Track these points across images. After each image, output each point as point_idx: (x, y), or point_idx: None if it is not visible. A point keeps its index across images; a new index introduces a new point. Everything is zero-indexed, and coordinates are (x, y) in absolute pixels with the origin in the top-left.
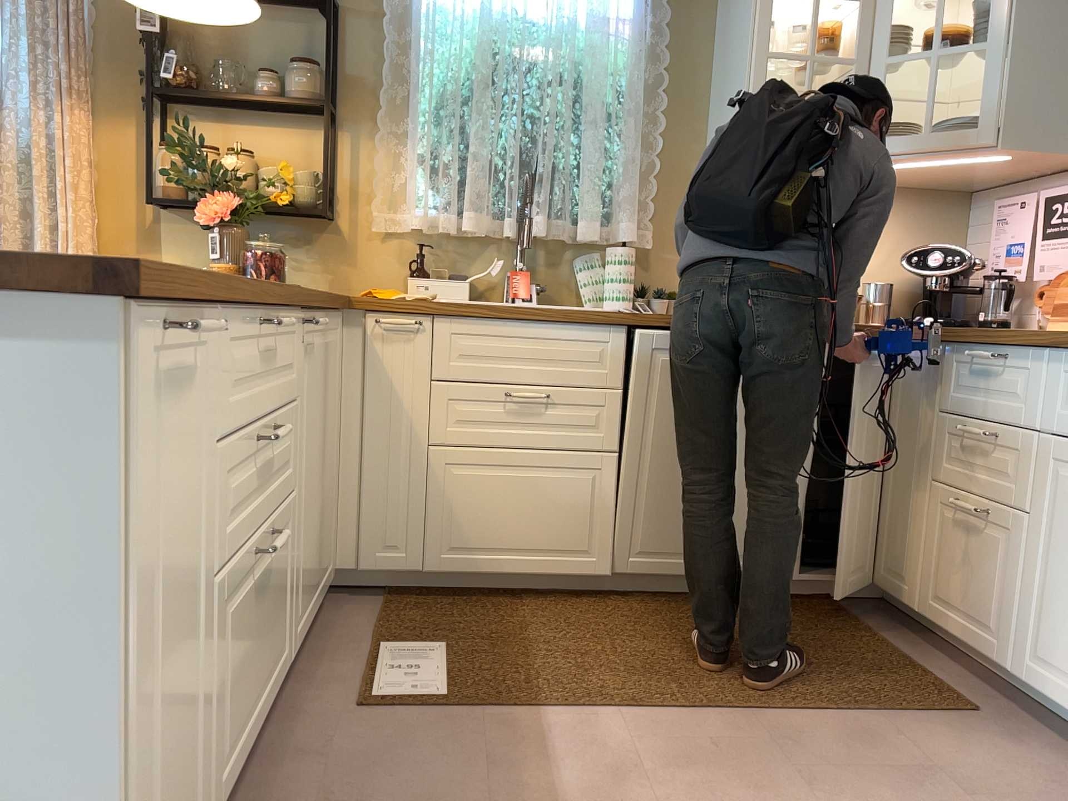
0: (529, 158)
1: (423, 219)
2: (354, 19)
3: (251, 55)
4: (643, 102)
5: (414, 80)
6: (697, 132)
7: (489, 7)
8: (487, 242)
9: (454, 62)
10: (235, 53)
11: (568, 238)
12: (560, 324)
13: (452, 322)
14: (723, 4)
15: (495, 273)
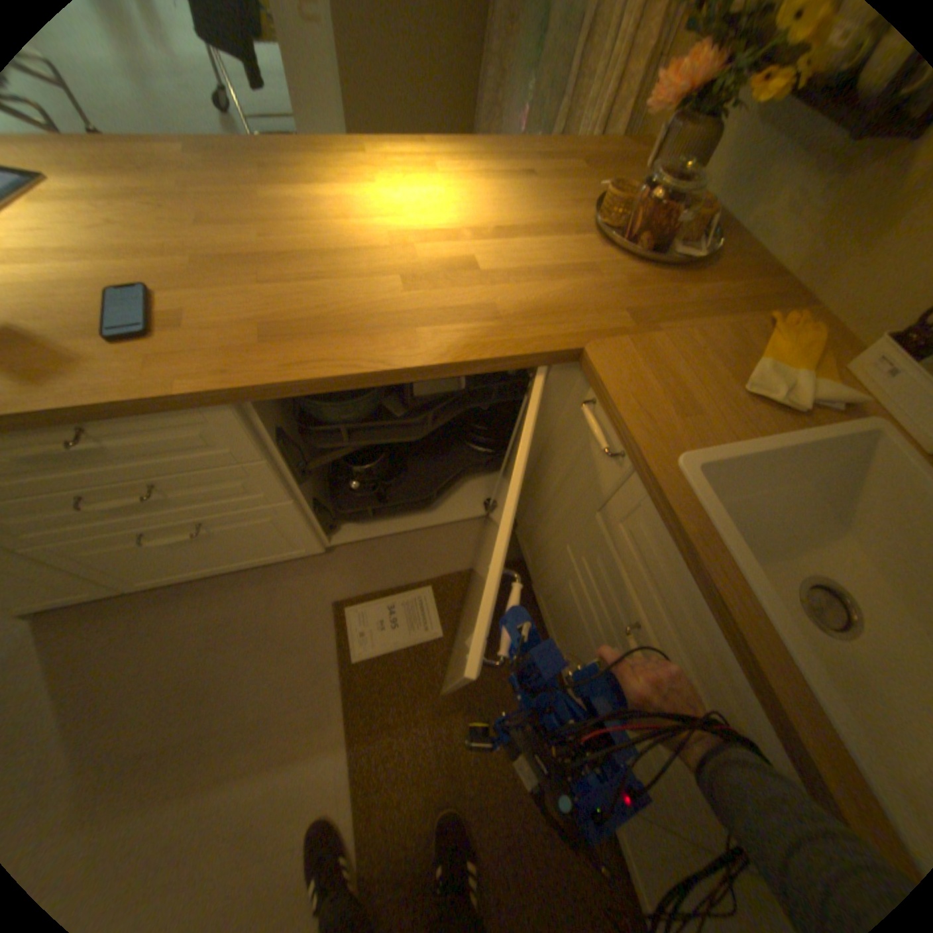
0: None
1: None
2: None
3: None
4: None
5: None
6: None
7: None
8: None
9: None
10: None
11: None
12: (770, 723)
13: (652, 504)
14: None
15: None
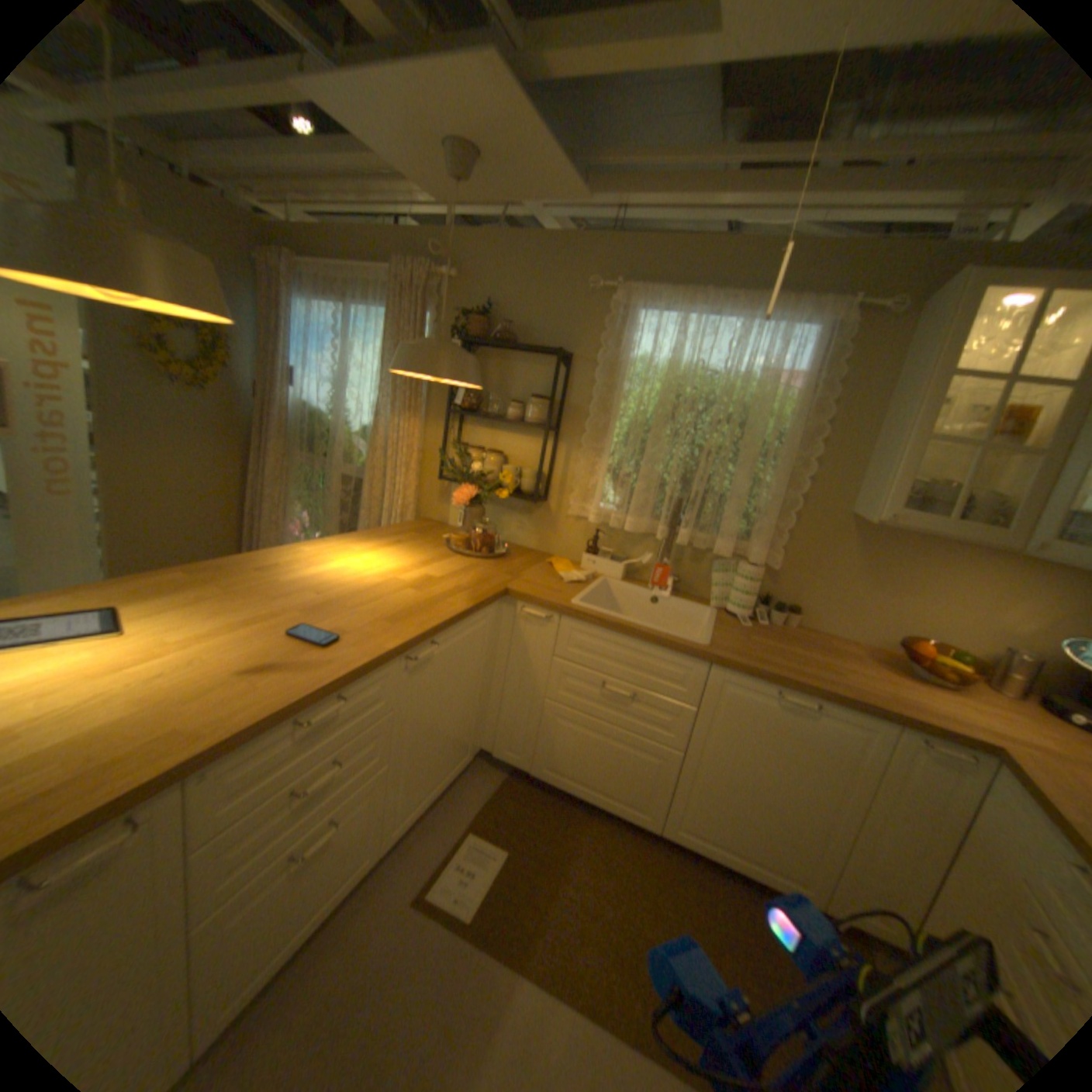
0: (691, 480)
1: (599, 516)
2: (580, 364)
3: (512, 386)
4: (803, 446)
5: (613, 412)
6: (854, 476)
7: (677, 362)
8: (647, 536)
9: (641, 404)
10: (503, 384)
11: (708, 548)
12: (654, 648)
13: (575, 623)
14: (910, 362)
15: (644, 564)
